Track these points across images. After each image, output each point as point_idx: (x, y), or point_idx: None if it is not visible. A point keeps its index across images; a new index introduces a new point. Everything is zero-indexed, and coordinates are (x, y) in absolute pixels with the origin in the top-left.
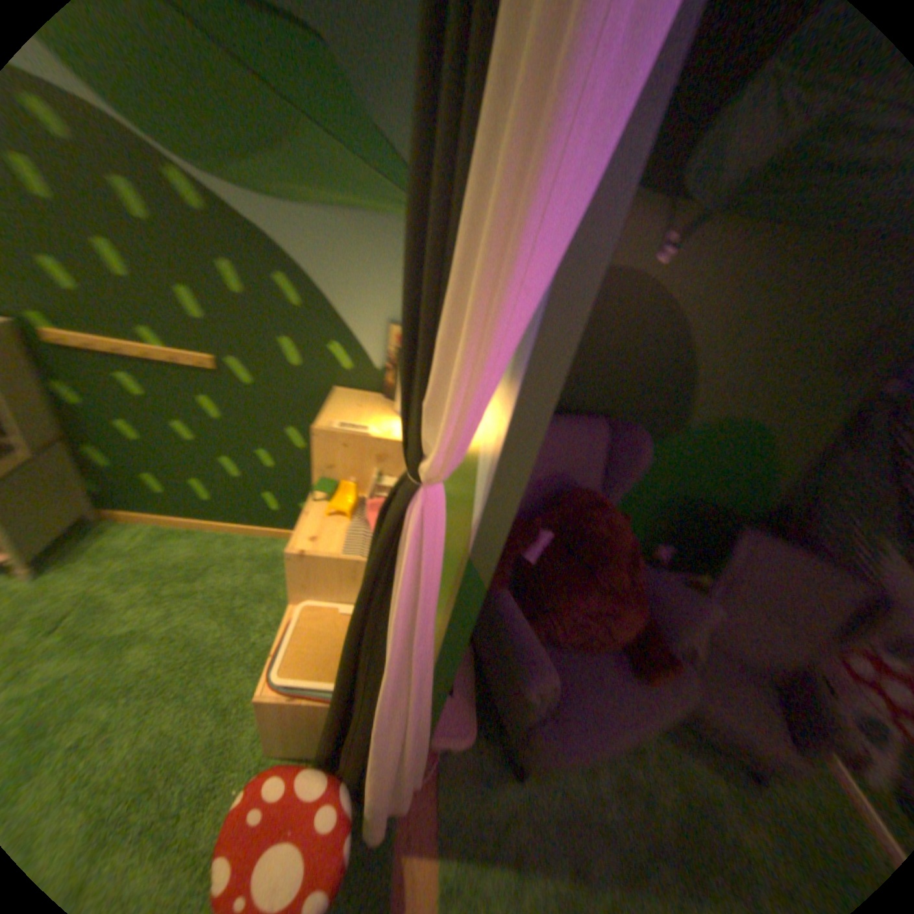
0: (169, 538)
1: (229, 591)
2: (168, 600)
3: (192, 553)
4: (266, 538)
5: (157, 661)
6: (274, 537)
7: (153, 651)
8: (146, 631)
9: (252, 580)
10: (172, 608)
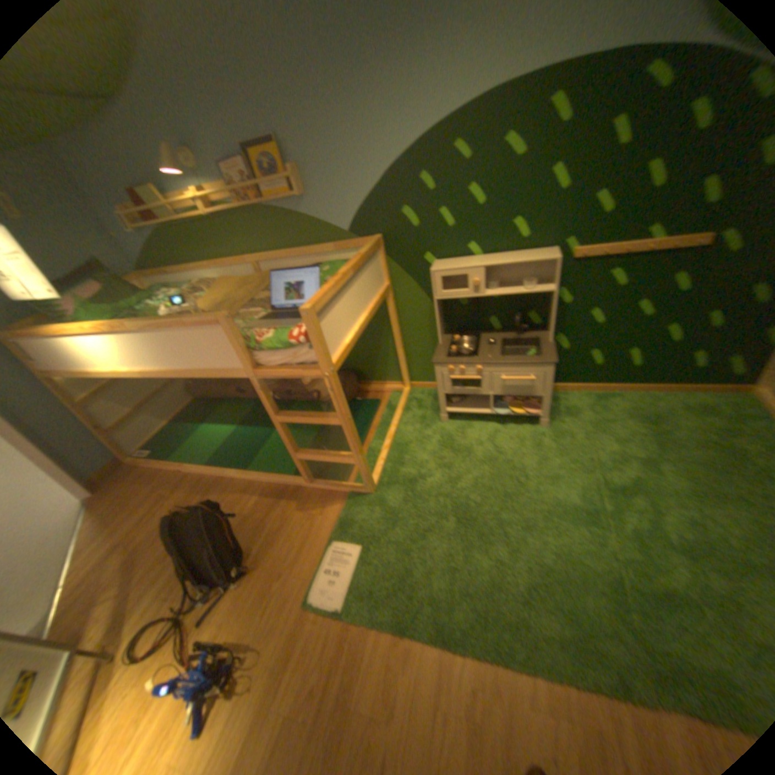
0: (605, 397)
1: (695, 430)
2: (651, 436)
3: (634, 406)
4: (684, 393)
5: (691, 474)
6: (691, 391)
7: (680, 467)
8: (659, 455)
9: (706, 422)
10: (661, 441)
